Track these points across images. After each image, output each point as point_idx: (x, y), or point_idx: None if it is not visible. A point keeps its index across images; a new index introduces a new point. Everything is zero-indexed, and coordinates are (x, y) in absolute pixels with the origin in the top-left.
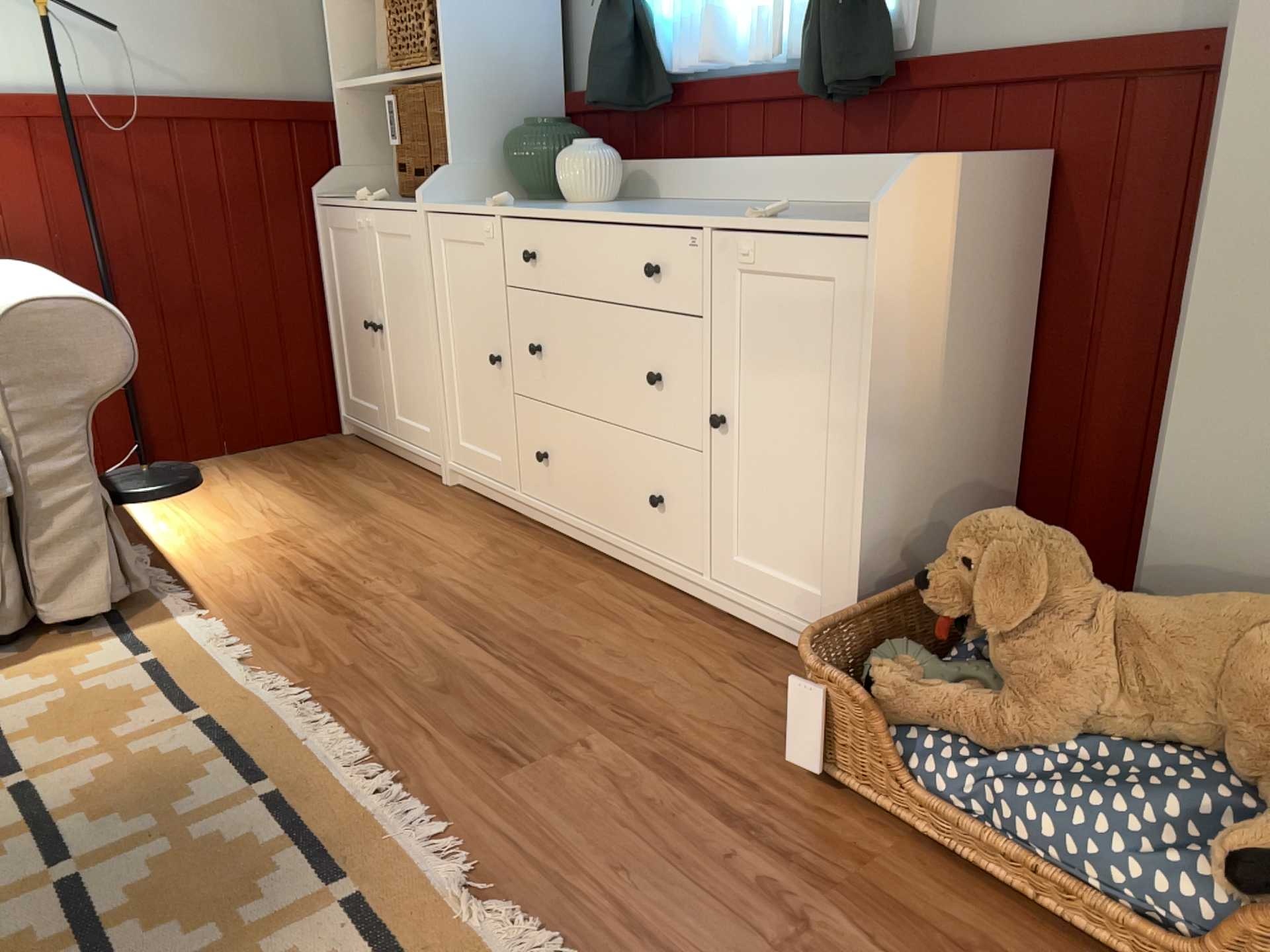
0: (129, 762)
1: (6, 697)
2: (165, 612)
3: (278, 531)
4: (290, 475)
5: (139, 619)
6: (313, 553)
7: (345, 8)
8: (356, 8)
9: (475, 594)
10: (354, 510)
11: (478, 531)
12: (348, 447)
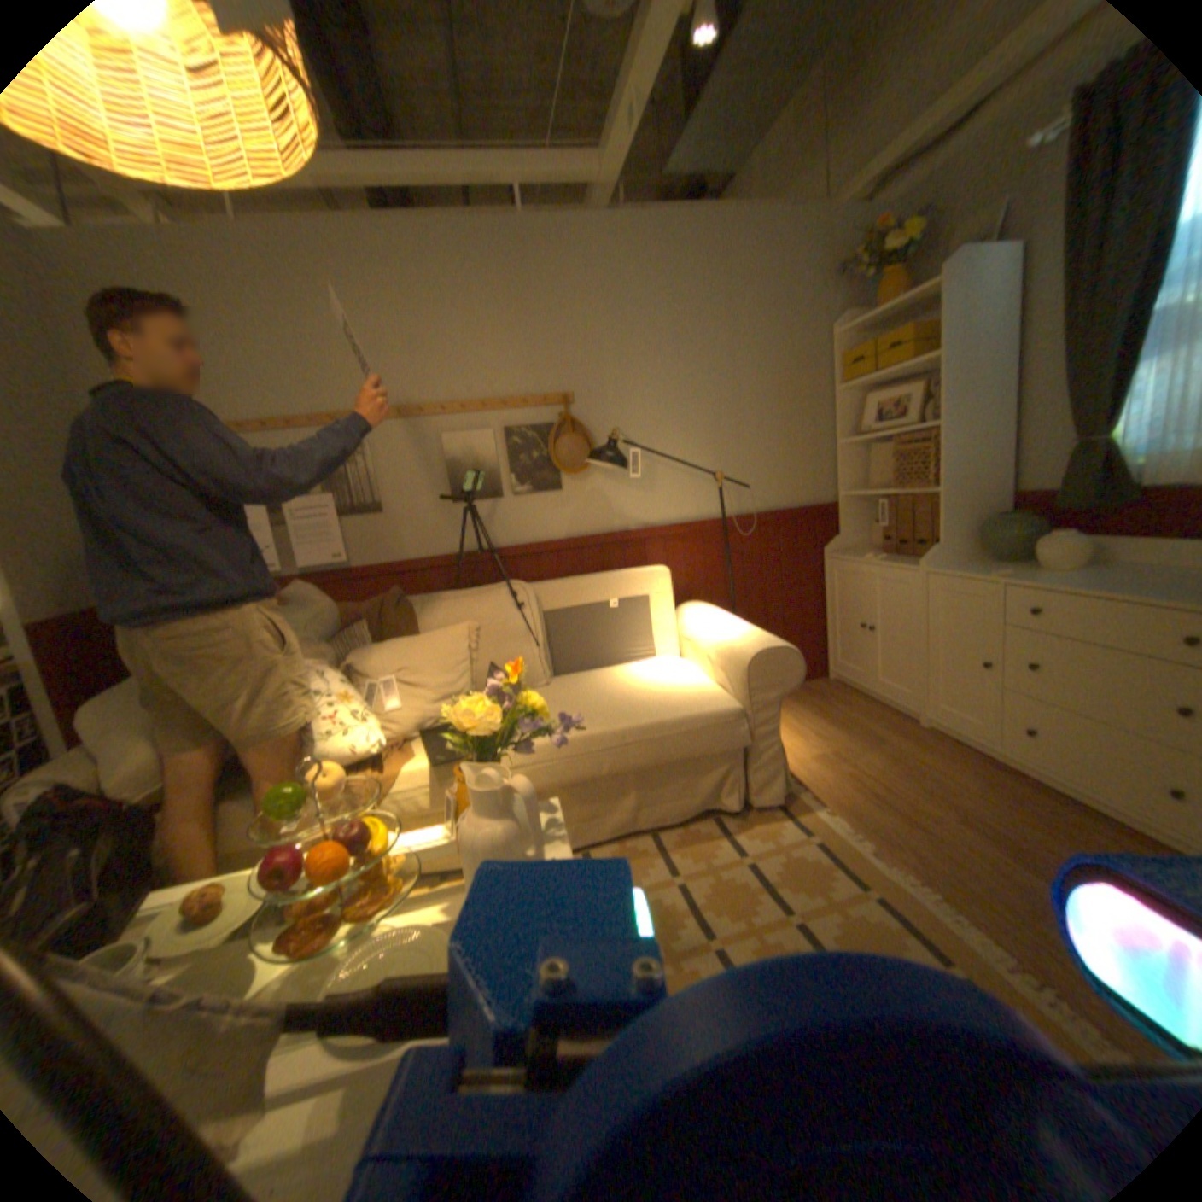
0: (854, 925)
1: (753, 854)
2: (805, 806)
3: (834, 751)
4: (816, 708)
5: (793, 810)
6: (867, 773)
7: (848, 449)
8: (854, 447)
9: (1006, 828)
10: (872, 741)
11: (972, 770)
12: (838, 688)
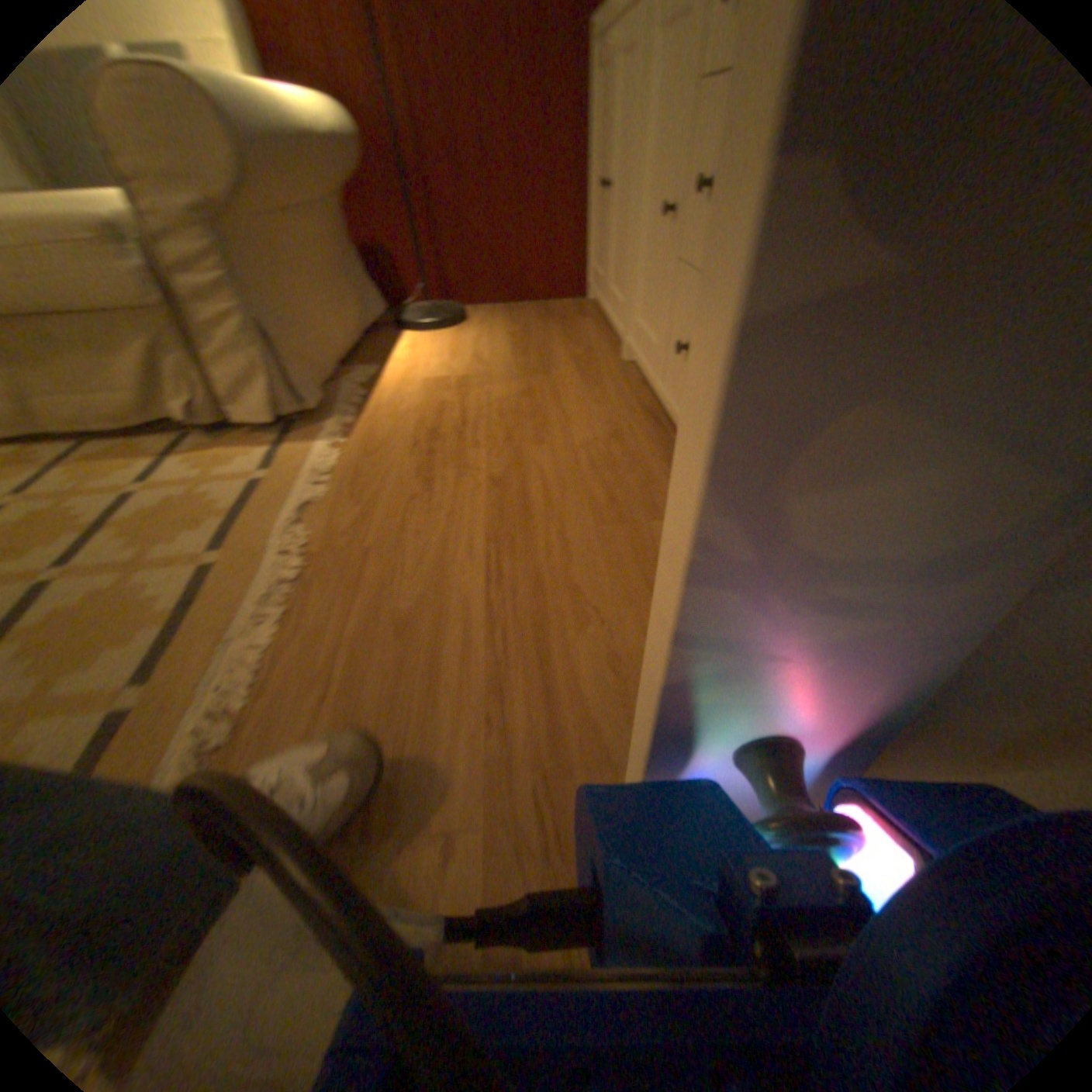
0: (112, 596)
1: (156, 481)
2: (320, 432)
3: (468, 375)
4: (523, 327)
5: (298, 434)
6: (468, 404)
7: None
8: None
9: (549, 496)
10: (536, 369)
11: (615, 417)
12: (584, 310)
